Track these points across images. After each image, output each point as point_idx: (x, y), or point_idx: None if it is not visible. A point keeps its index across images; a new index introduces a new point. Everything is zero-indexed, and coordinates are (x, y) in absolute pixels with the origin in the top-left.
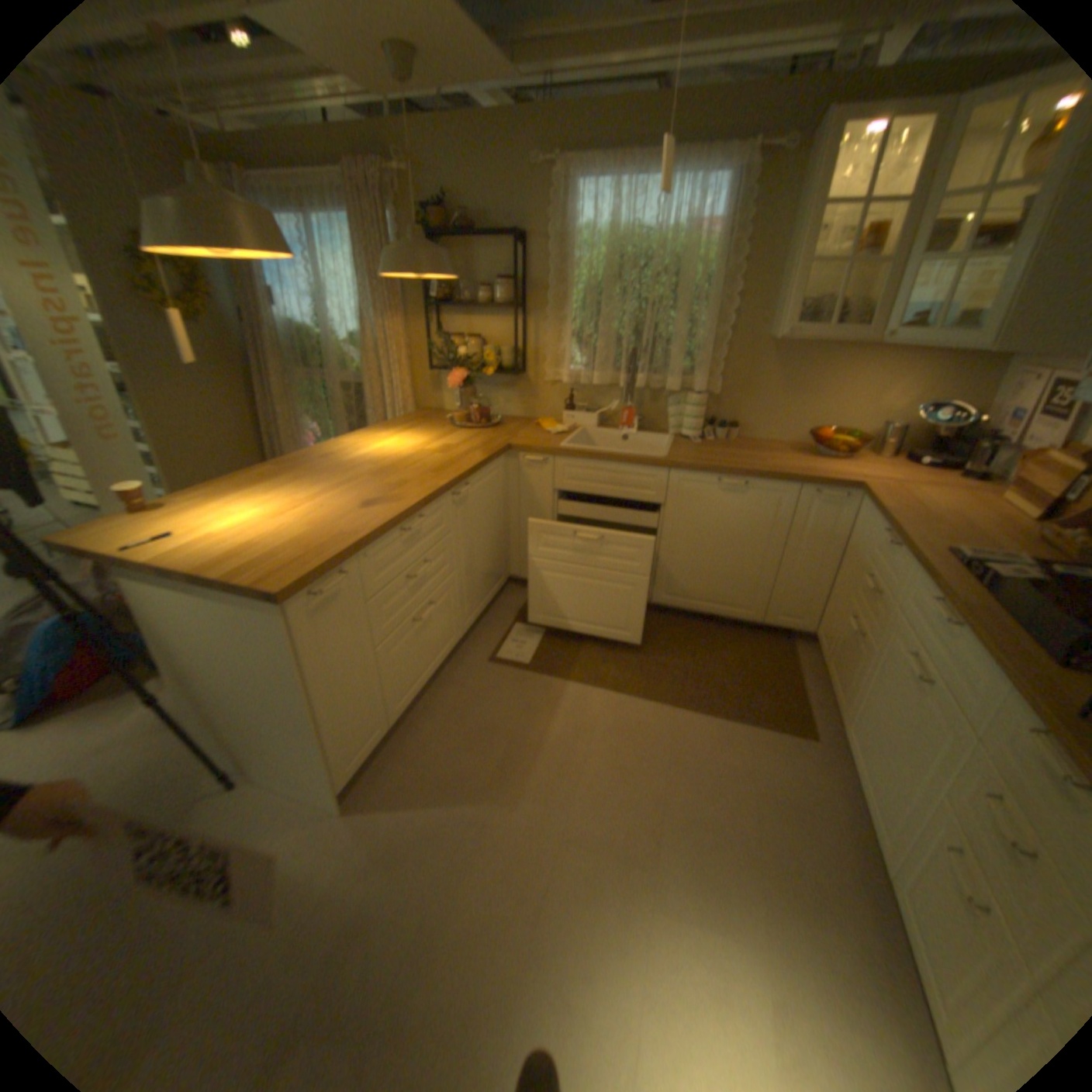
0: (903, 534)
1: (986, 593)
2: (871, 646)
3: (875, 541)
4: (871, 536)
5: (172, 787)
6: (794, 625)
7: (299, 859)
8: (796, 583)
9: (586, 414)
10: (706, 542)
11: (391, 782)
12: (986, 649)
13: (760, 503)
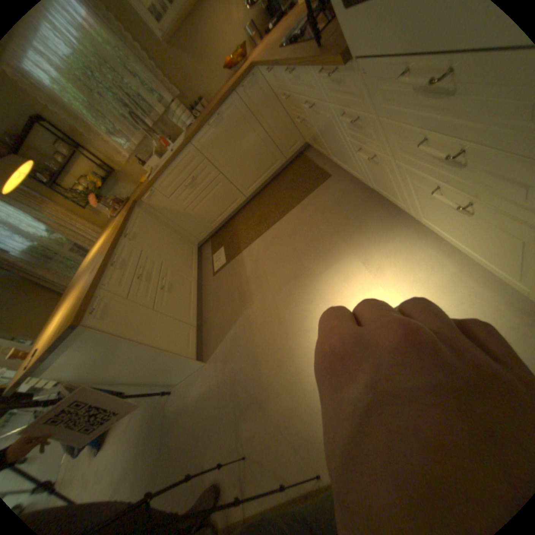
0: (266, 61)
1: (291, 44)
2: (307, 119)
3: (273, 79)
4: (271, 78)
5: (154, 412)
6: (297, 147)
7: (204, 385)
8: (279, 131)
9: (152, 159)
10: (235, 153)
11: (213, 339)
12: (297, 64)
13: (232, 115)
